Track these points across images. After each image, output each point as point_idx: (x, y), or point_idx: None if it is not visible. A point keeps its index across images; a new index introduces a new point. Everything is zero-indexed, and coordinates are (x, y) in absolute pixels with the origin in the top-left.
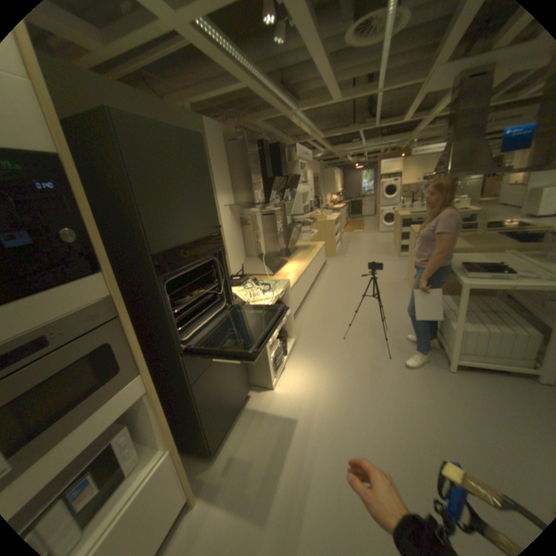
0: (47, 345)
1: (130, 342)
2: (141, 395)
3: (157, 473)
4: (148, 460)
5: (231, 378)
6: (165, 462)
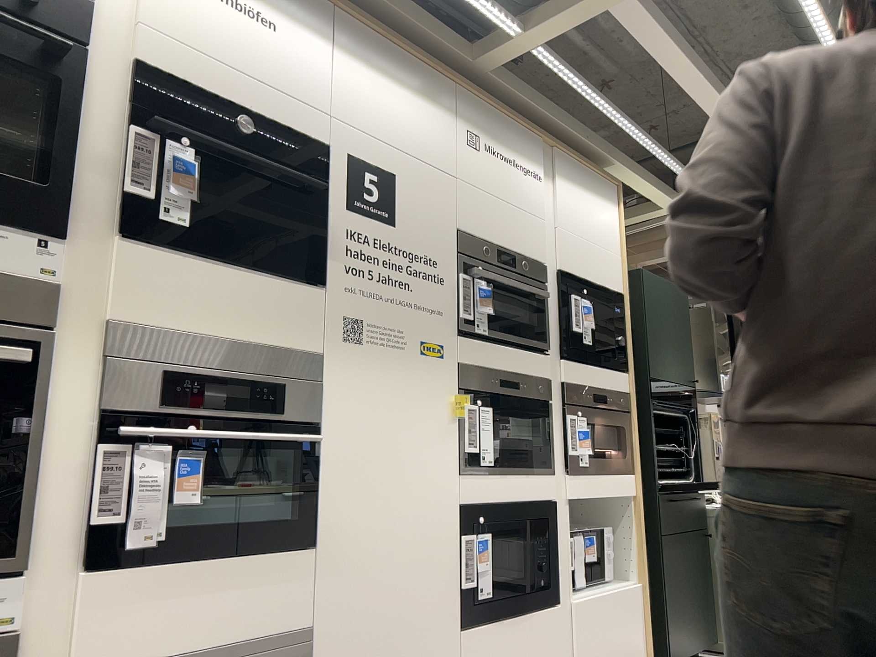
0: (605, 404)
1: (633, 439)
2: (631, 497)
3: (634, 593)
4: (622, 582)
5: (695, 585)
6: (639, 592)
